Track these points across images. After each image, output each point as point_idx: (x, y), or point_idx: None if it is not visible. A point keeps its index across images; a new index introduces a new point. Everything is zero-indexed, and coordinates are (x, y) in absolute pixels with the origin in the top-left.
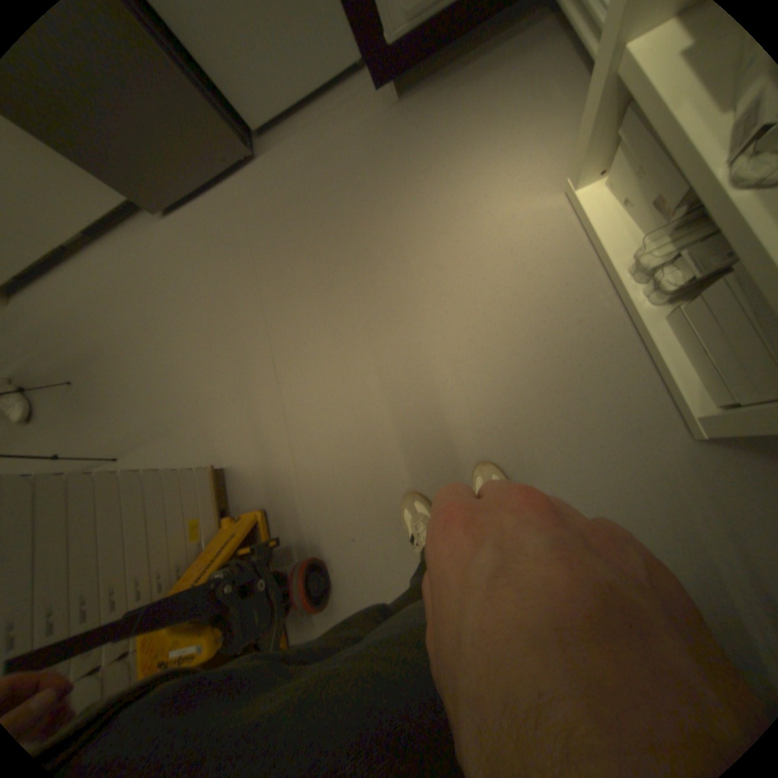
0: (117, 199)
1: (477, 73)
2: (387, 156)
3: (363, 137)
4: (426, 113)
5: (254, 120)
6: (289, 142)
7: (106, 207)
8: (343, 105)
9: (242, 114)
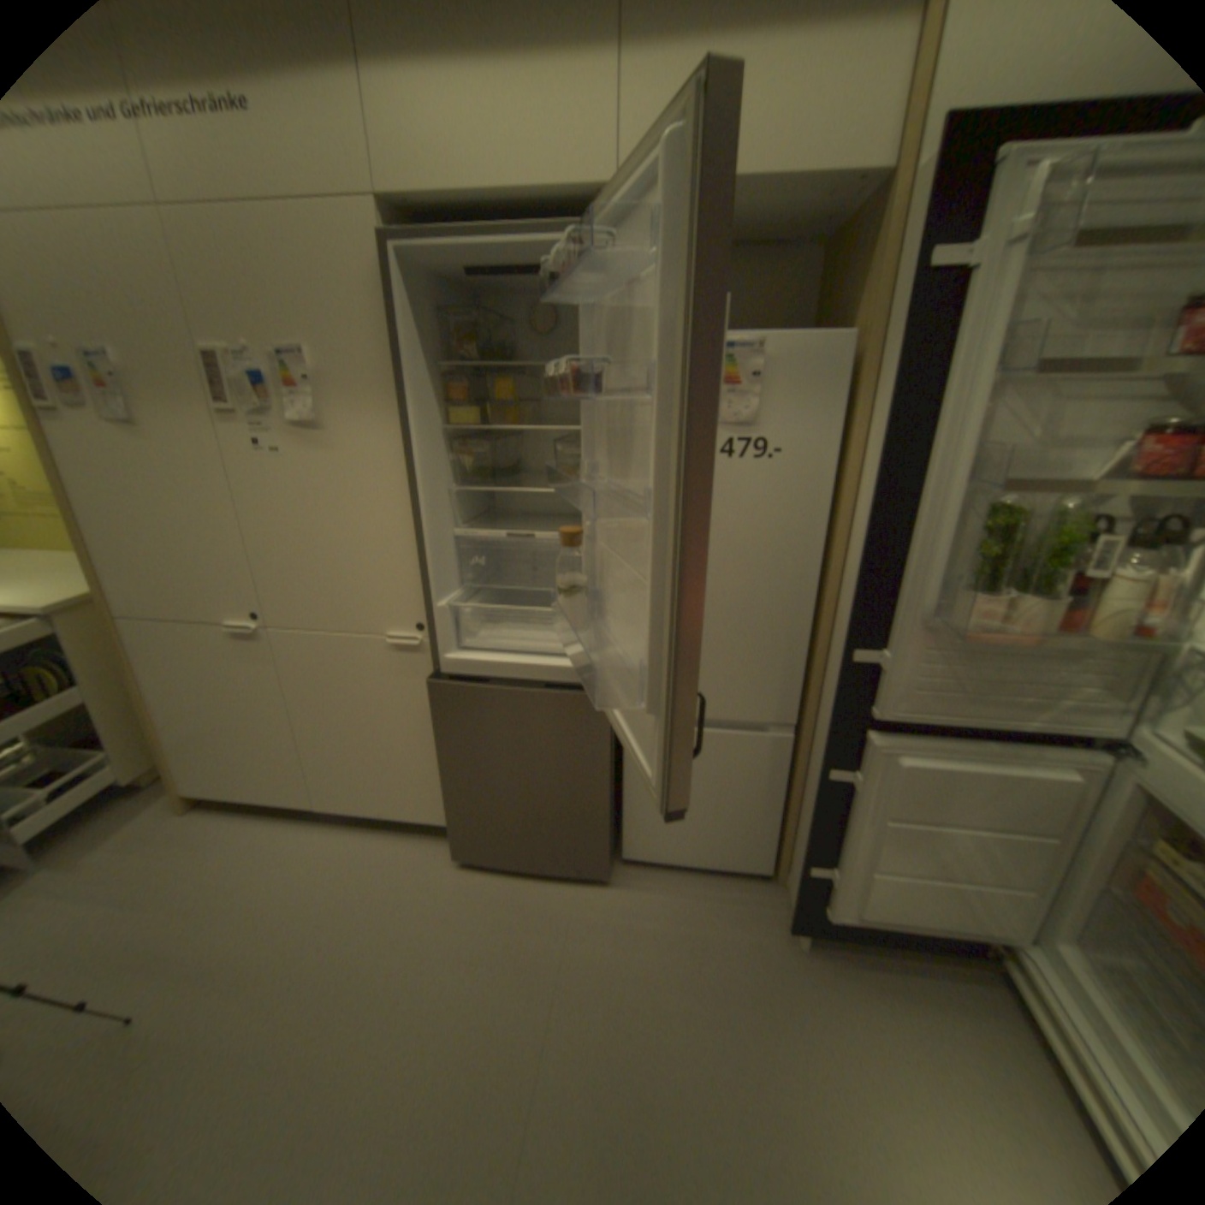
0: (429, 820)
1: (915, 1004)
2: (784, 1029)
3: (755, 975)
4: (845, 1007)
5: (631, 856)
6: (657, 905)
7: (410, 818)
8: (737, 912)
9: (624, 846)
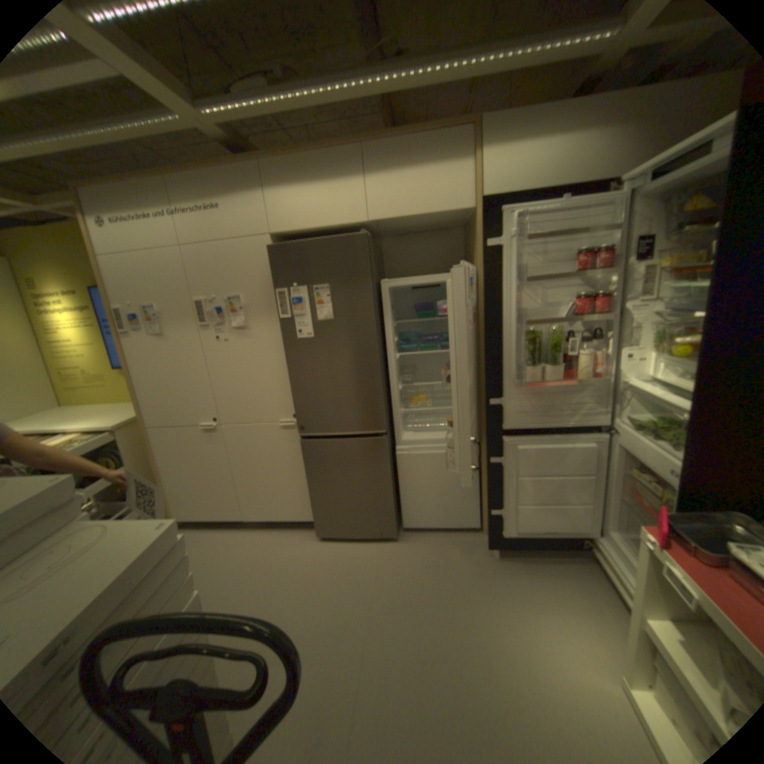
0: (303, 519)
1: (551, 575)
2: (487, 591)
3: (472, 571)
4: (516, 580)
5: (407, 526)
6: (422, 547)
7: (293, 519)
8: (462, 546)
9: (403, 520)
